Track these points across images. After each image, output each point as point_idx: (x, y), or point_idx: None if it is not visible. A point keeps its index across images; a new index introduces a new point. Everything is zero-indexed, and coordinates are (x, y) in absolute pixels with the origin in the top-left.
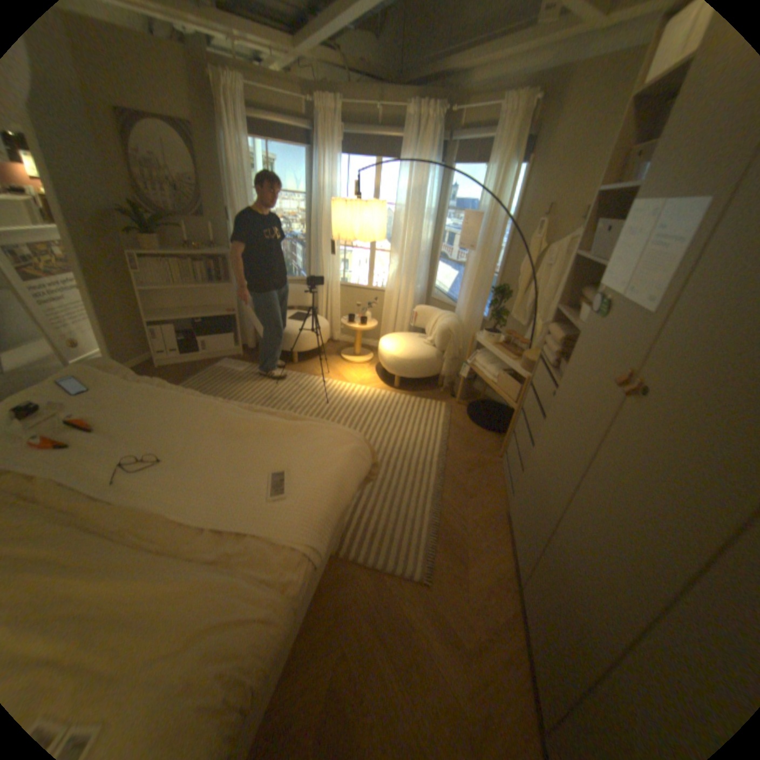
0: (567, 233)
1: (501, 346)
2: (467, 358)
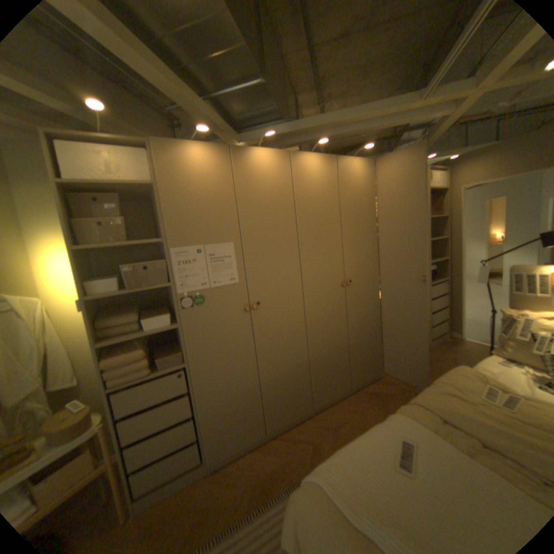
0: None
1: None
2: None
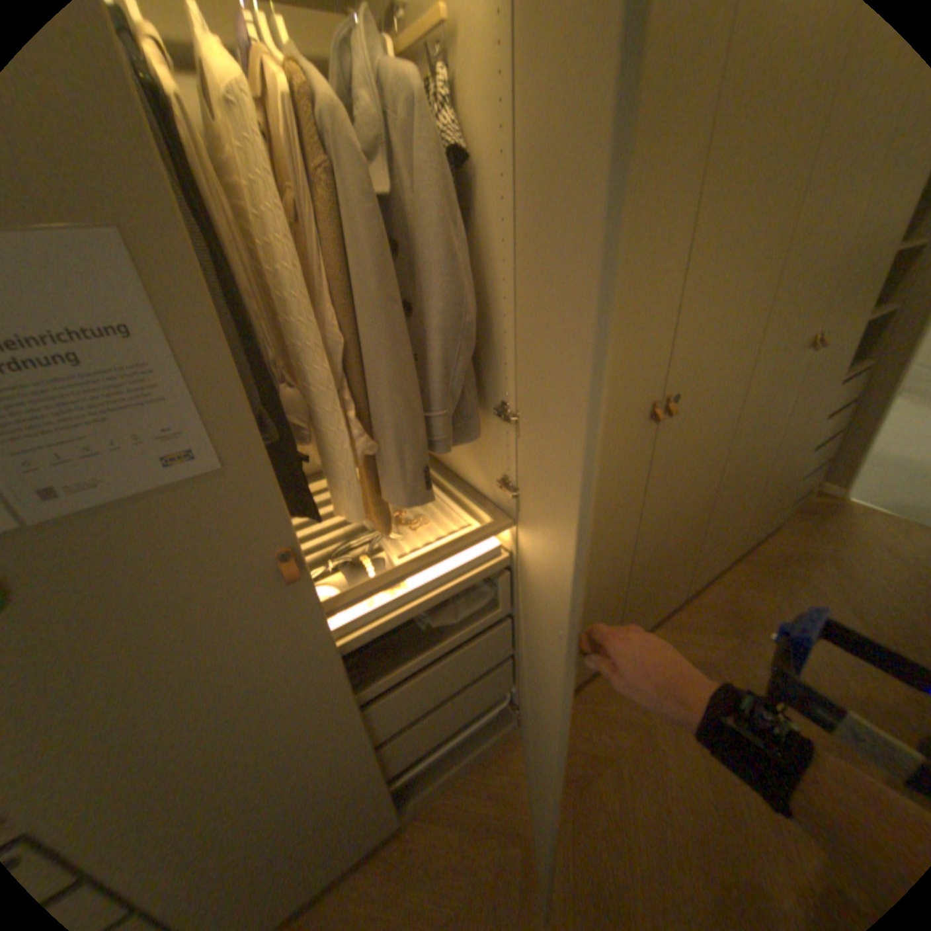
0: None
1: None
2: None
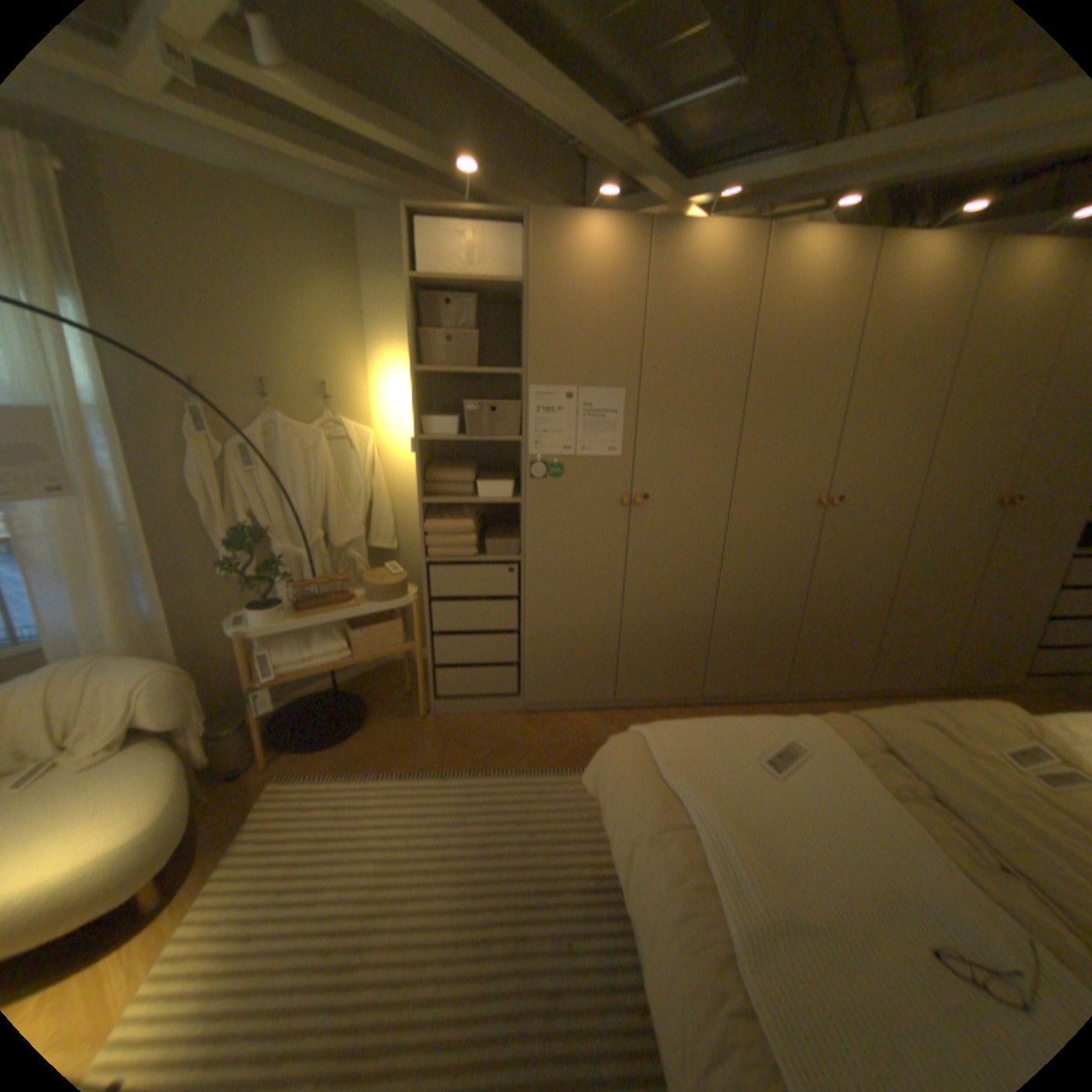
0: (245, 421)
1: (301, 611)
2: (249, 681)
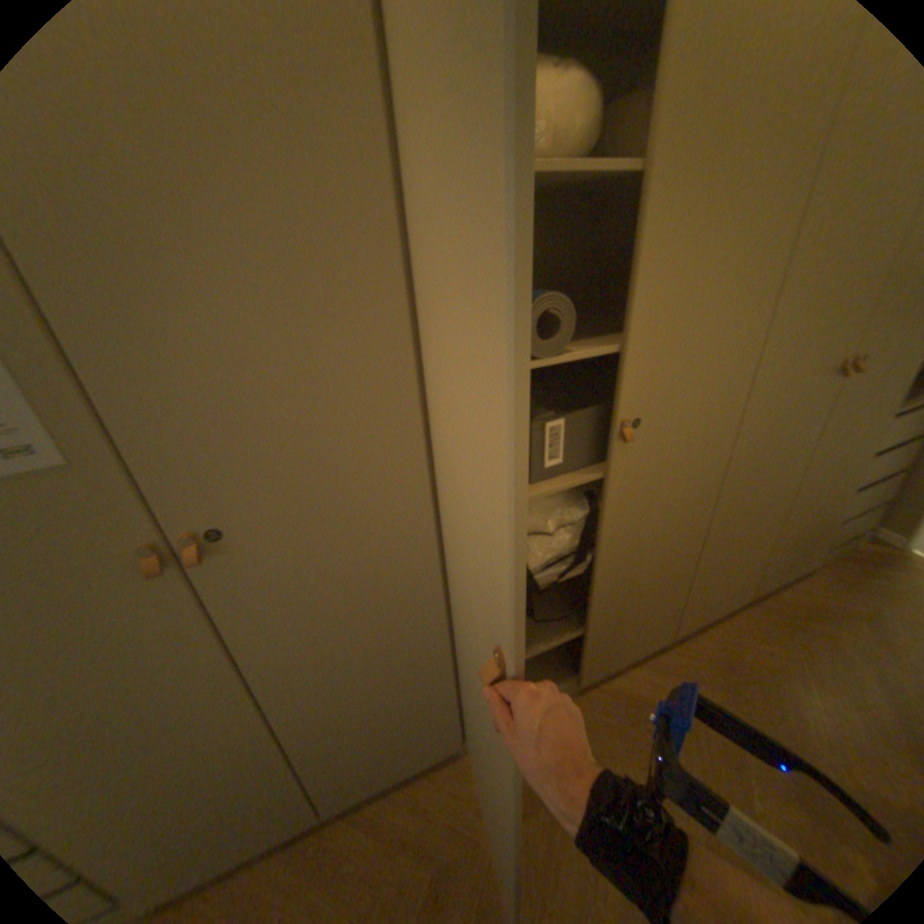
0: None
1: None
2: None
